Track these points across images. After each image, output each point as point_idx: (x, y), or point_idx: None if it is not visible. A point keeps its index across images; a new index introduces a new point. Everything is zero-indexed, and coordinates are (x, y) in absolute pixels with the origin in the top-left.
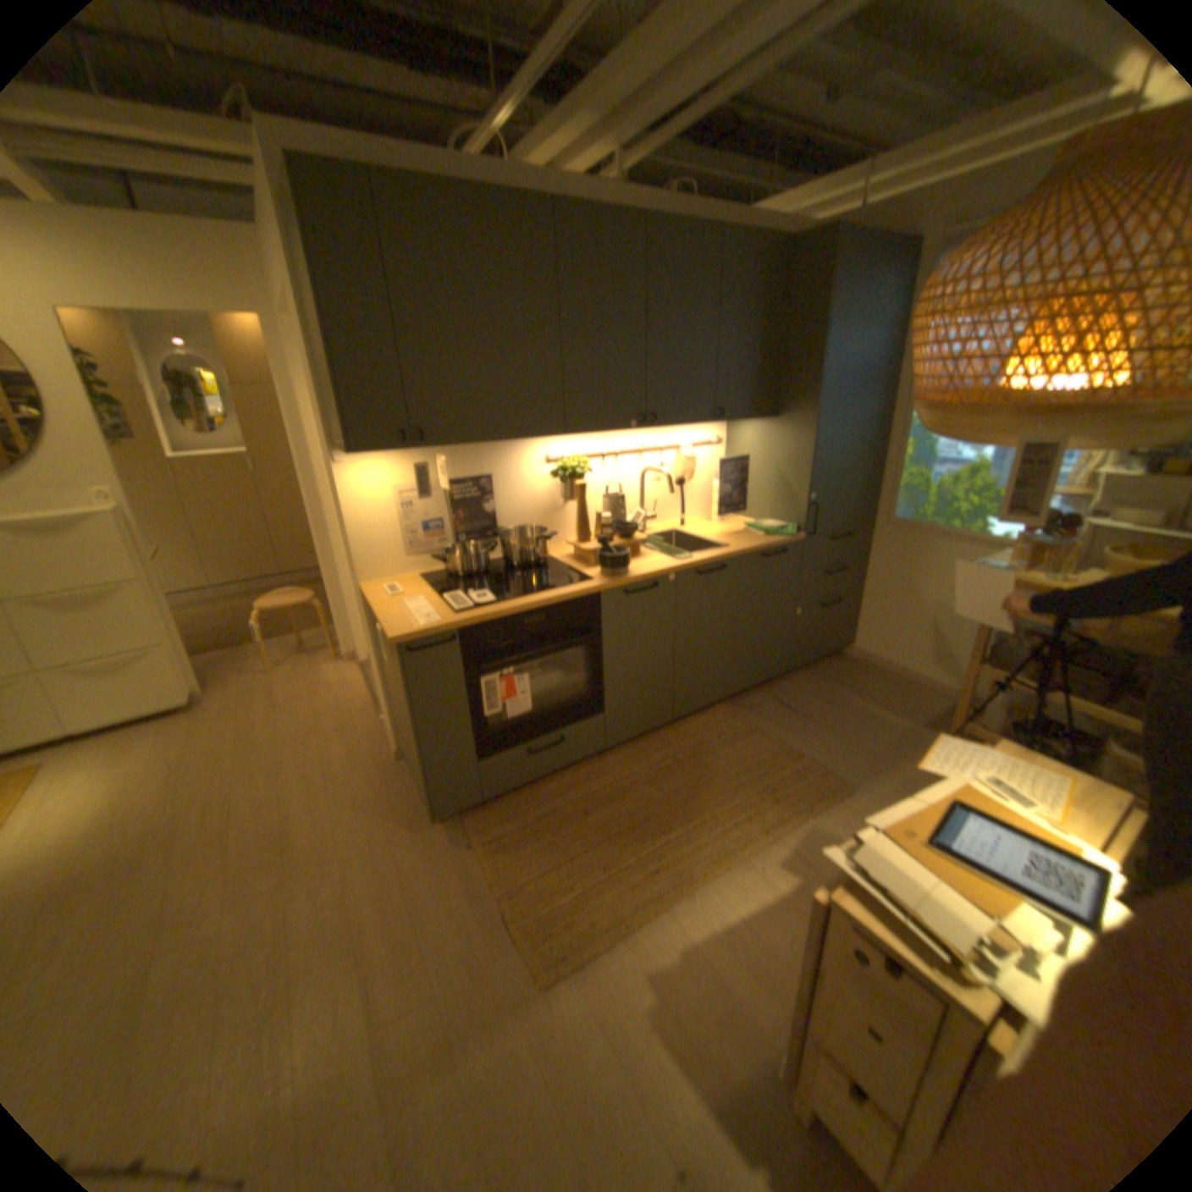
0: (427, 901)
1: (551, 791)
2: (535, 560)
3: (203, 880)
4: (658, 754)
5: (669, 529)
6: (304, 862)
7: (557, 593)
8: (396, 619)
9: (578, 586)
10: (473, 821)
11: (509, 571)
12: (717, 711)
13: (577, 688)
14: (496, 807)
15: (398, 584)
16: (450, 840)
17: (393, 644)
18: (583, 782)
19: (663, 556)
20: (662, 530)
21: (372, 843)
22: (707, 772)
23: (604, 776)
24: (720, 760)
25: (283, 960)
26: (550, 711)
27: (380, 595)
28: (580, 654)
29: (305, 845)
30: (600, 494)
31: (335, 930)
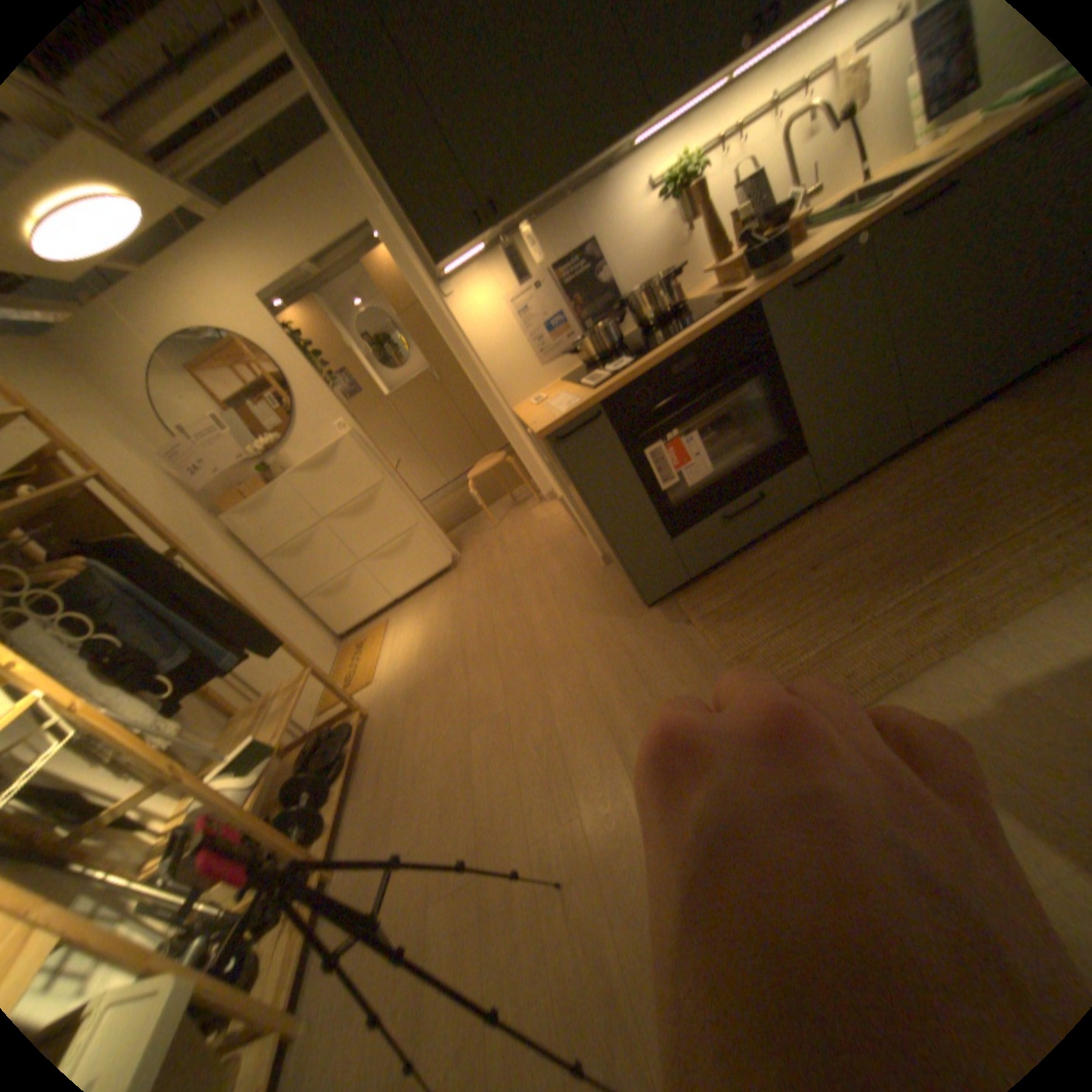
0: (657, 668)
1: (764, 552)
2: (670, 305)
3: (487, 672)
4: (899, 482)
5: (846, 193)
6: (550, 651)
7: (700, 320)
8: (540, 415)
9: (725, 302)
10: (685, 595)
11: (645, 332)
12: (985, 408)
13: (763, 432)
14: (705, 579)
15: (542, 392)
16: (667, 615)
17: (539, 434)
18: (801, 535)
19: (841, 218)
20: (834, 200)
21: (599, 629)
22: (984, 483)
23: (827, 524)
24: (1004, 464)
25: (551, 723)
26: (737, 467)
27: (527, 405)
28: (754, 389)
29: (548, 639)
30: (730, 188)
31: (585, 698)
